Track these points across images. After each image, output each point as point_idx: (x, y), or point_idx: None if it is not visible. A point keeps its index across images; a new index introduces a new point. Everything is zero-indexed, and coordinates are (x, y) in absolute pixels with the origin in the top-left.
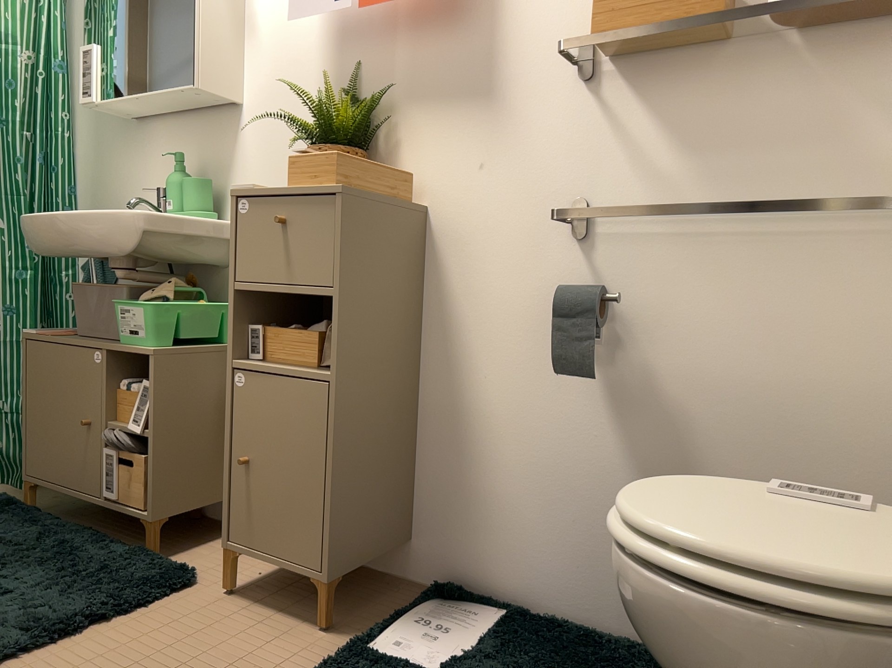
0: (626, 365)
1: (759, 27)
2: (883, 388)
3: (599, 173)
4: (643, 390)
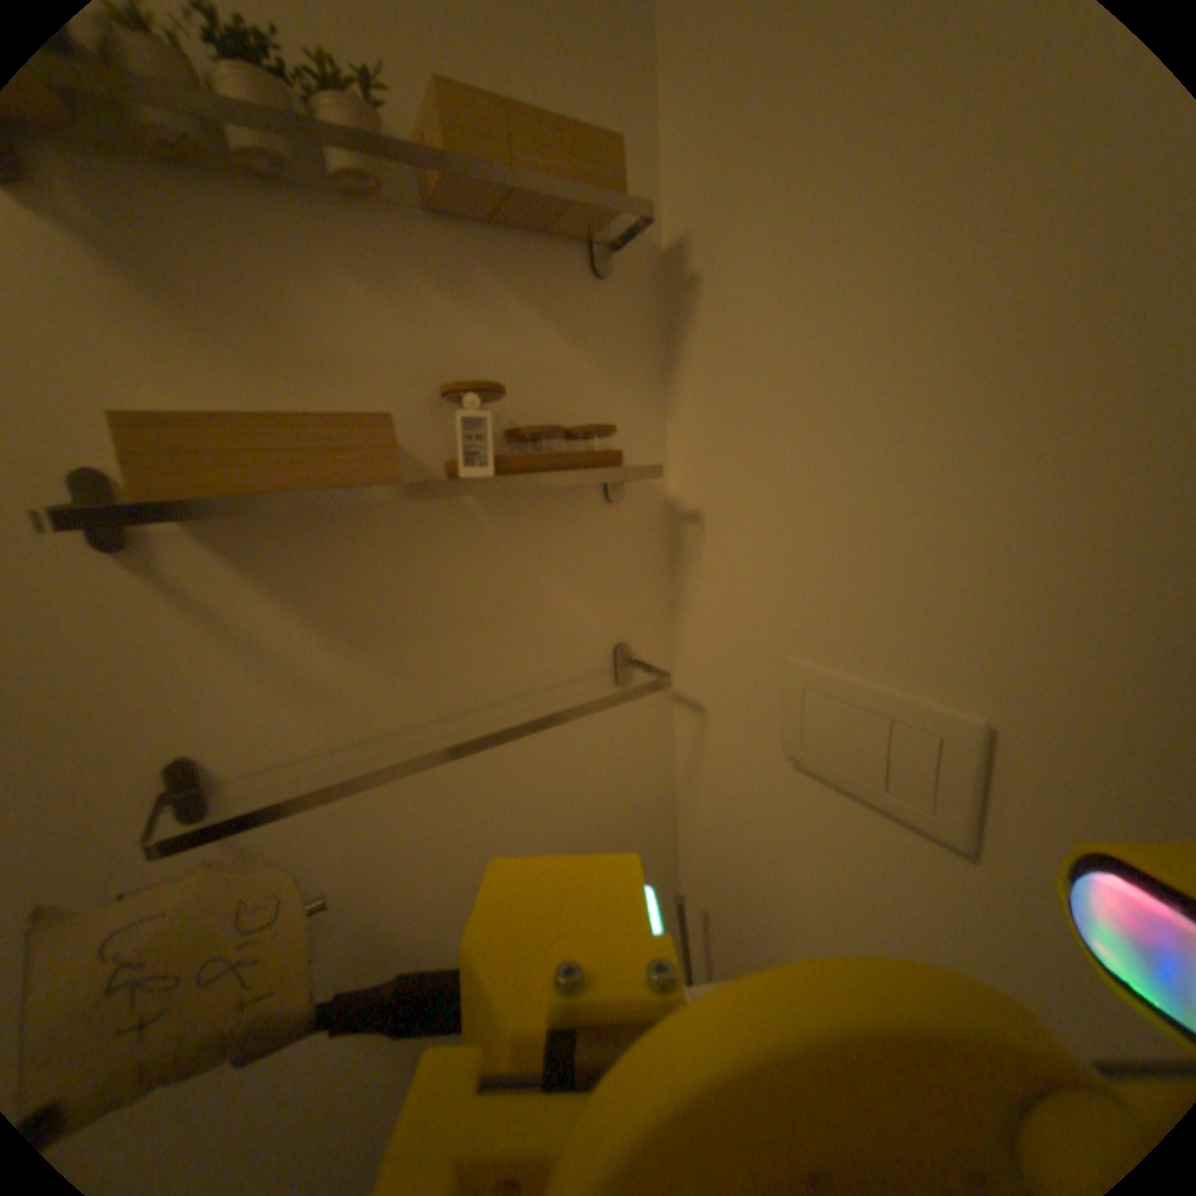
0: (351, 943)
1: (437, 469)
2: (612, 821)
3: (218, 703)
4: (384, 957)
